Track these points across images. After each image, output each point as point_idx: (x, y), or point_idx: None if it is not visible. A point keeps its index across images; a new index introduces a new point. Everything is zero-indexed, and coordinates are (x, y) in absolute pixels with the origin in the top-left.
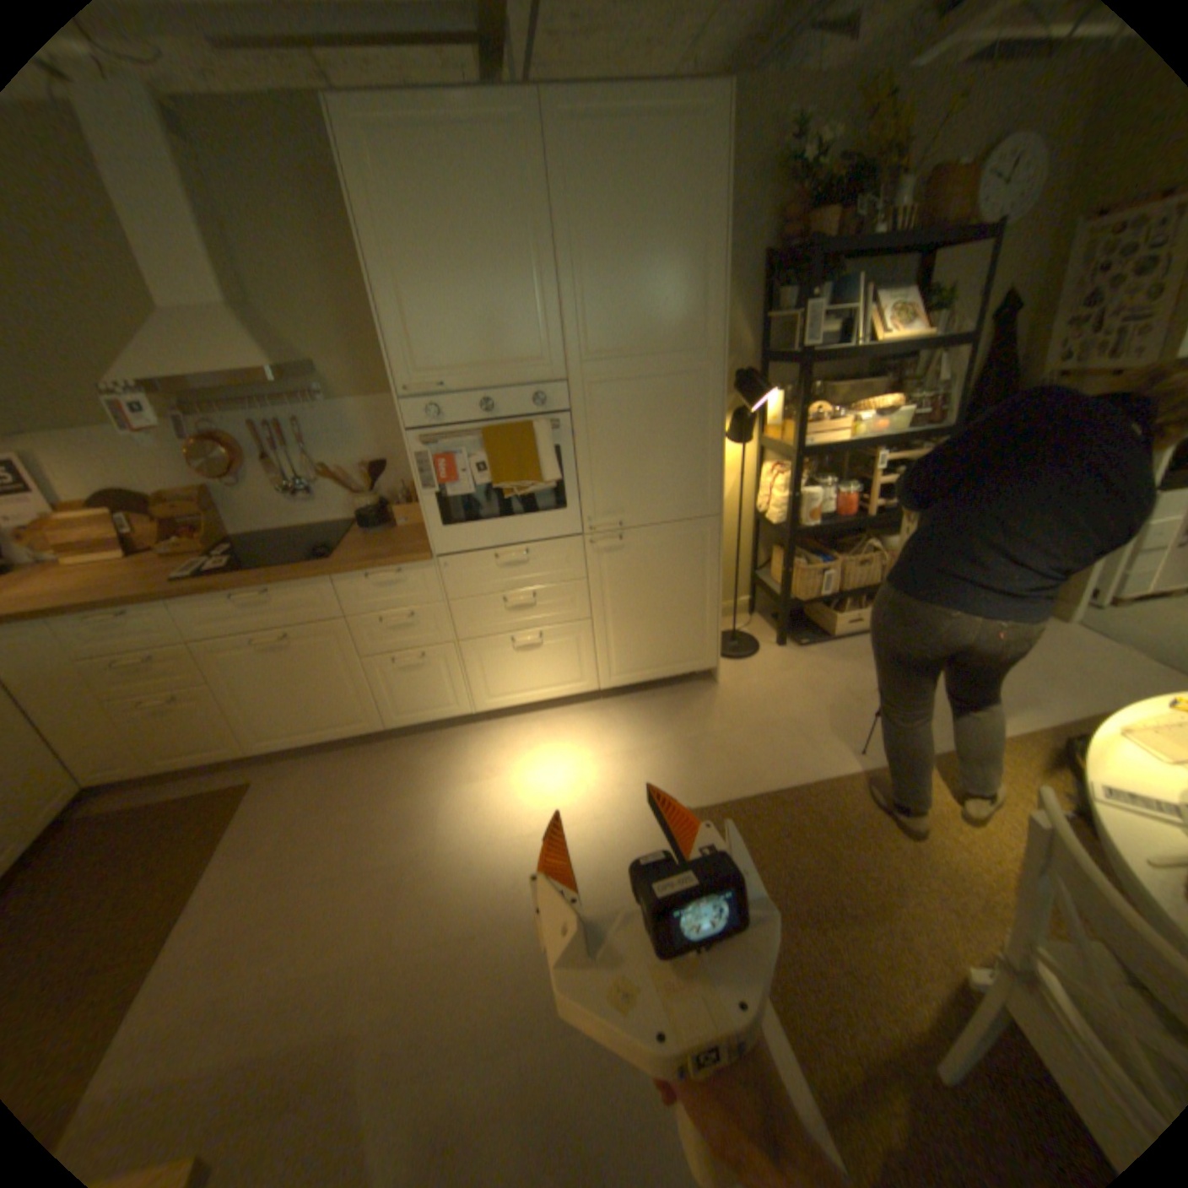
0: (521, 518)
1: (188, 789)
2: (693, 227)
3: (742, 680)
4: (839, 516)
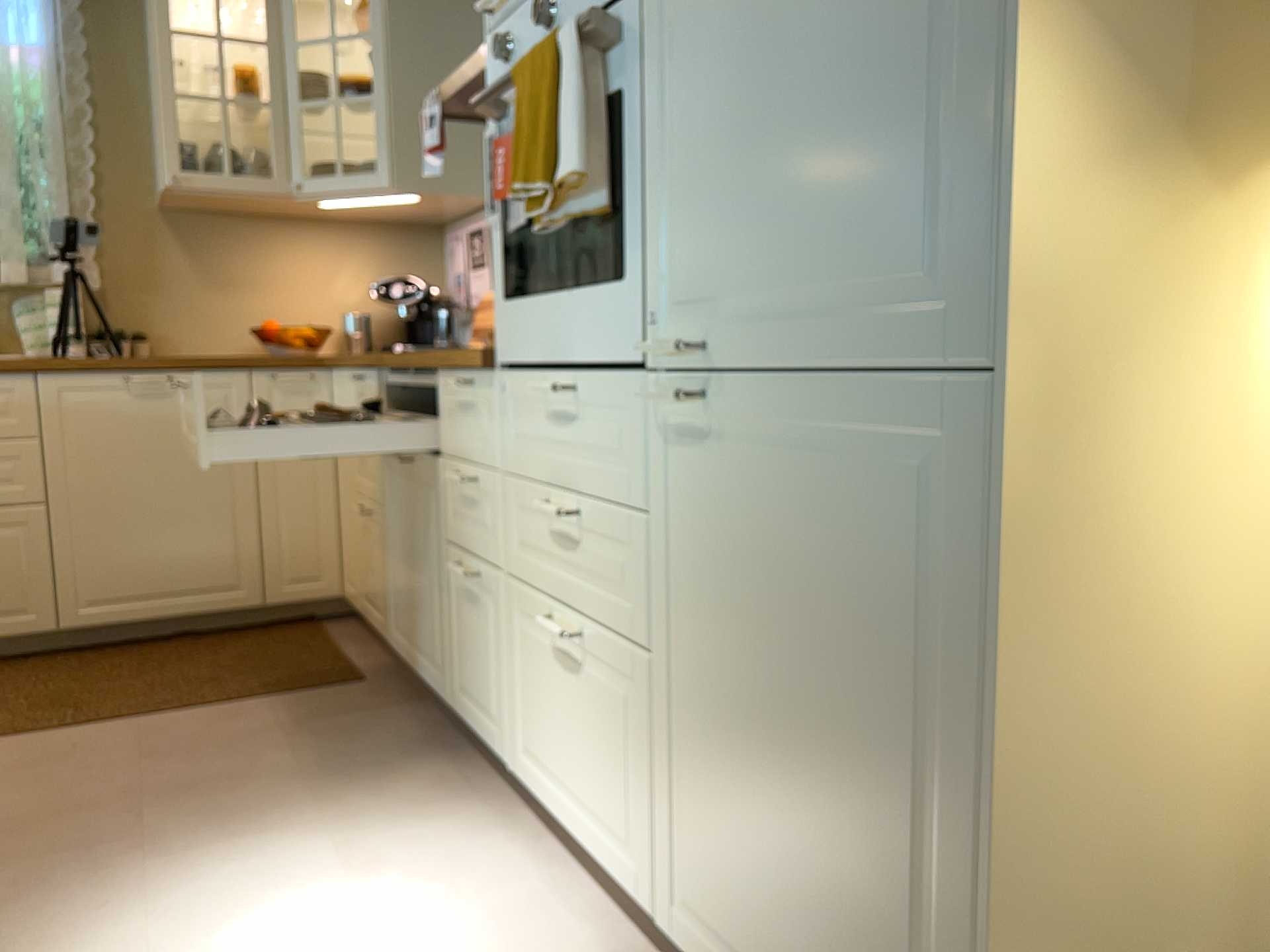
0: (578, 295)
1: (363, 653)
2: None
3: None
4: None
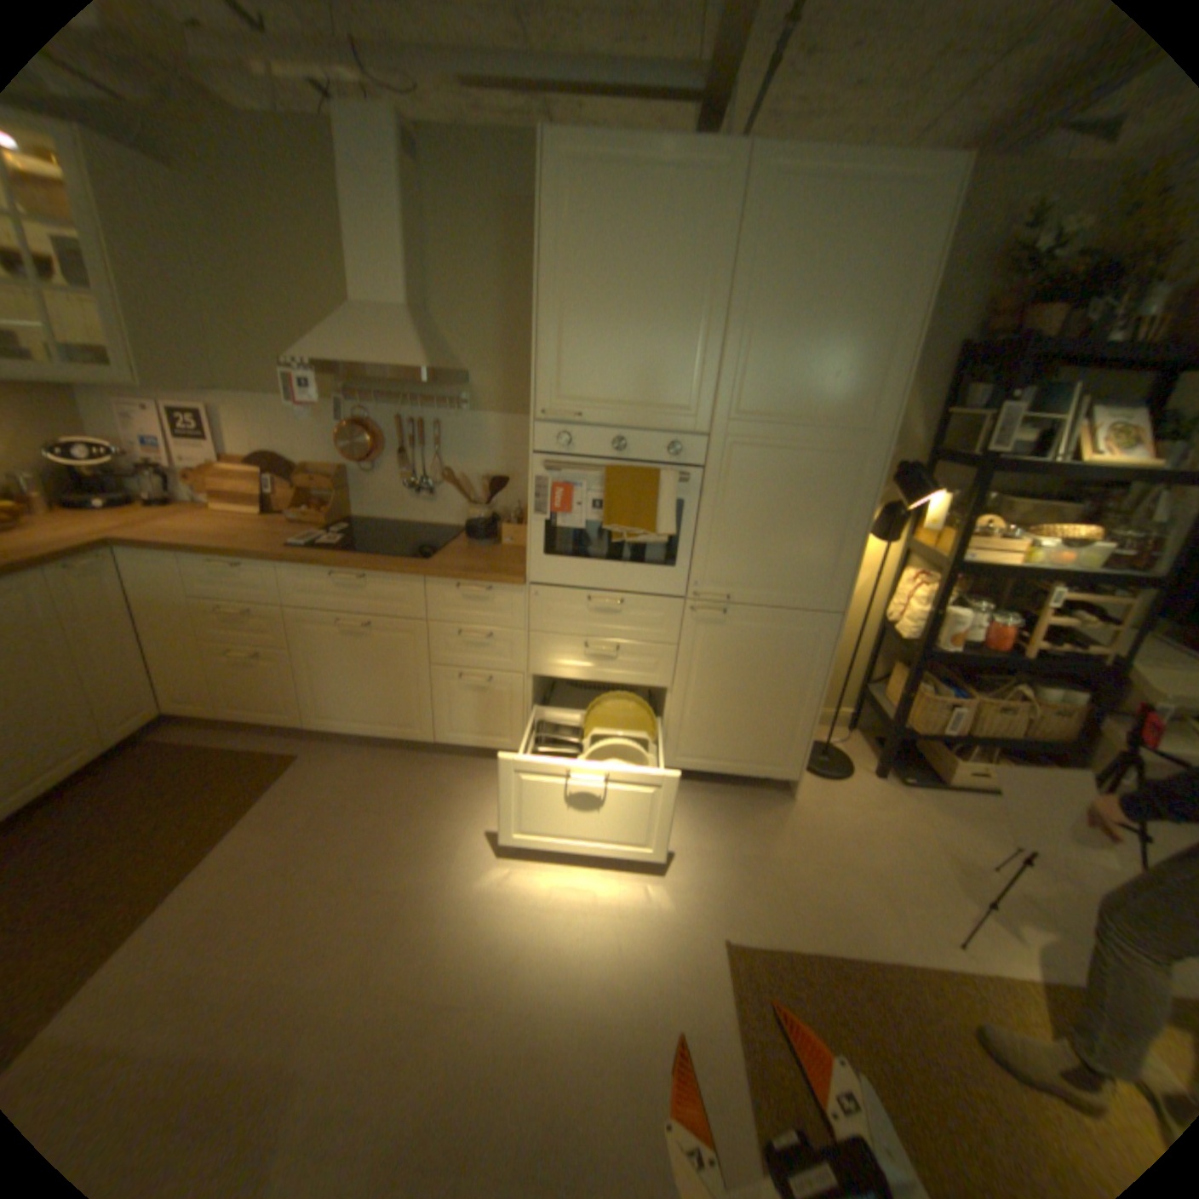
0: (624, 566)
1: (246, 745)
2: (888, 300)
3: (826, 805)
4: (988, 649)
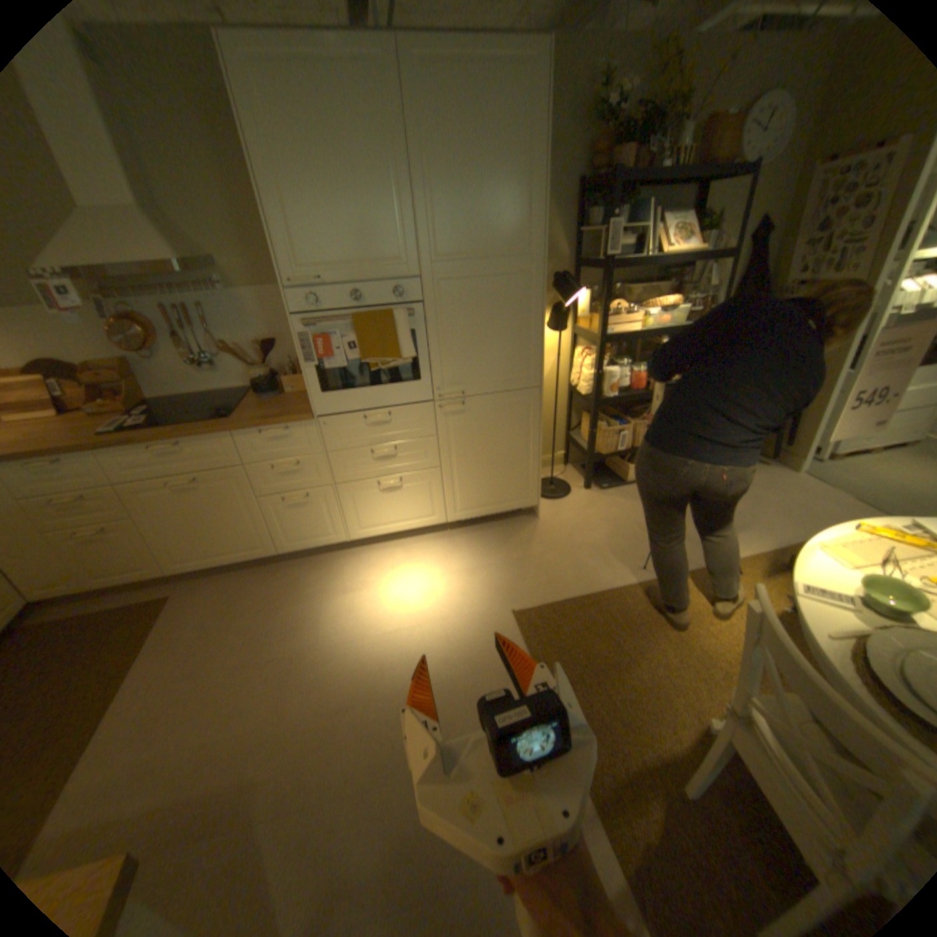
0: (384, 387)
1: (117, 602)
2: (520, 155)
3: (557, 515)
4: (632, 389)
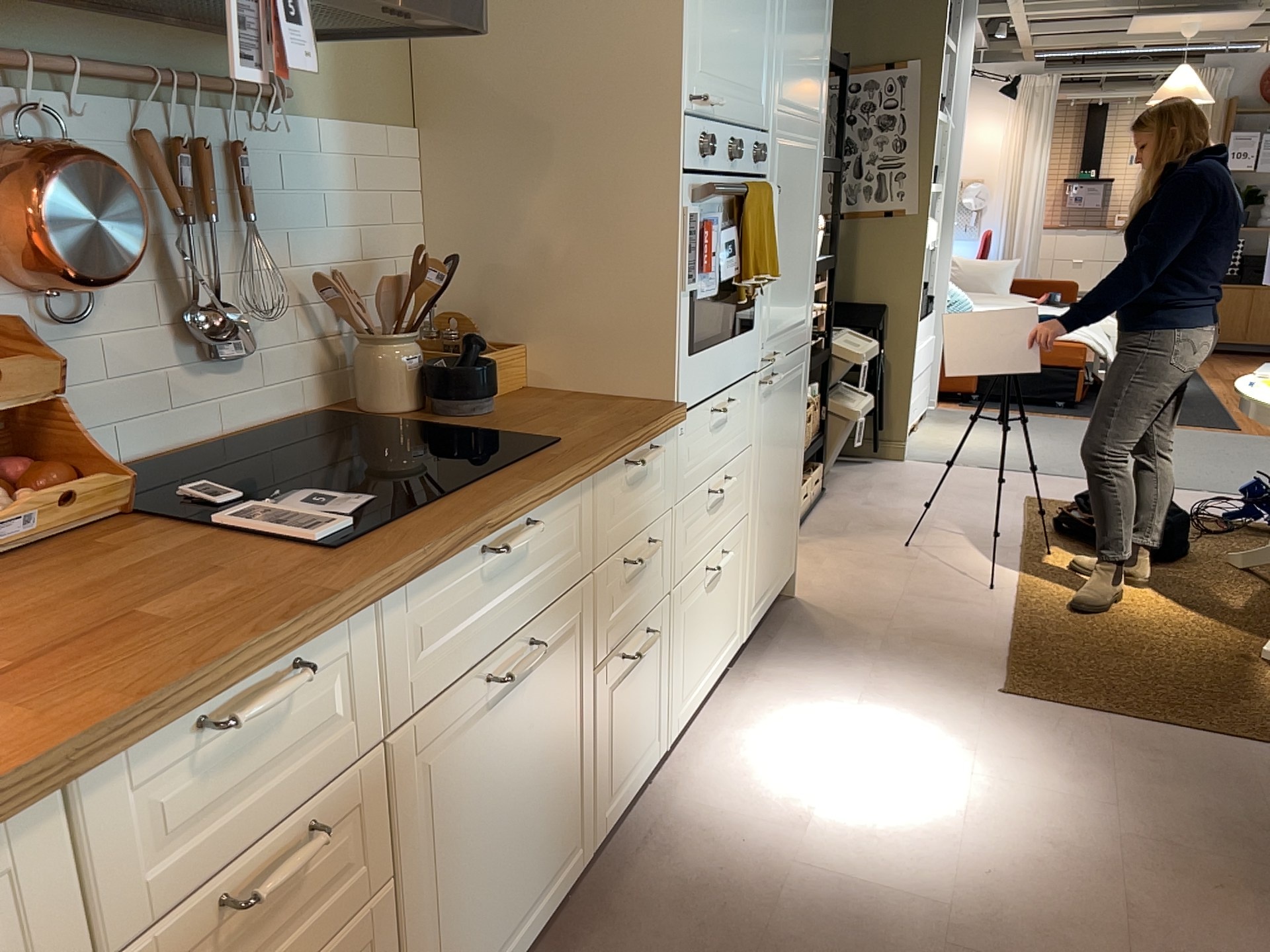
0: (733, 340)
1: None
2: None
3: (806, 583)
4: None
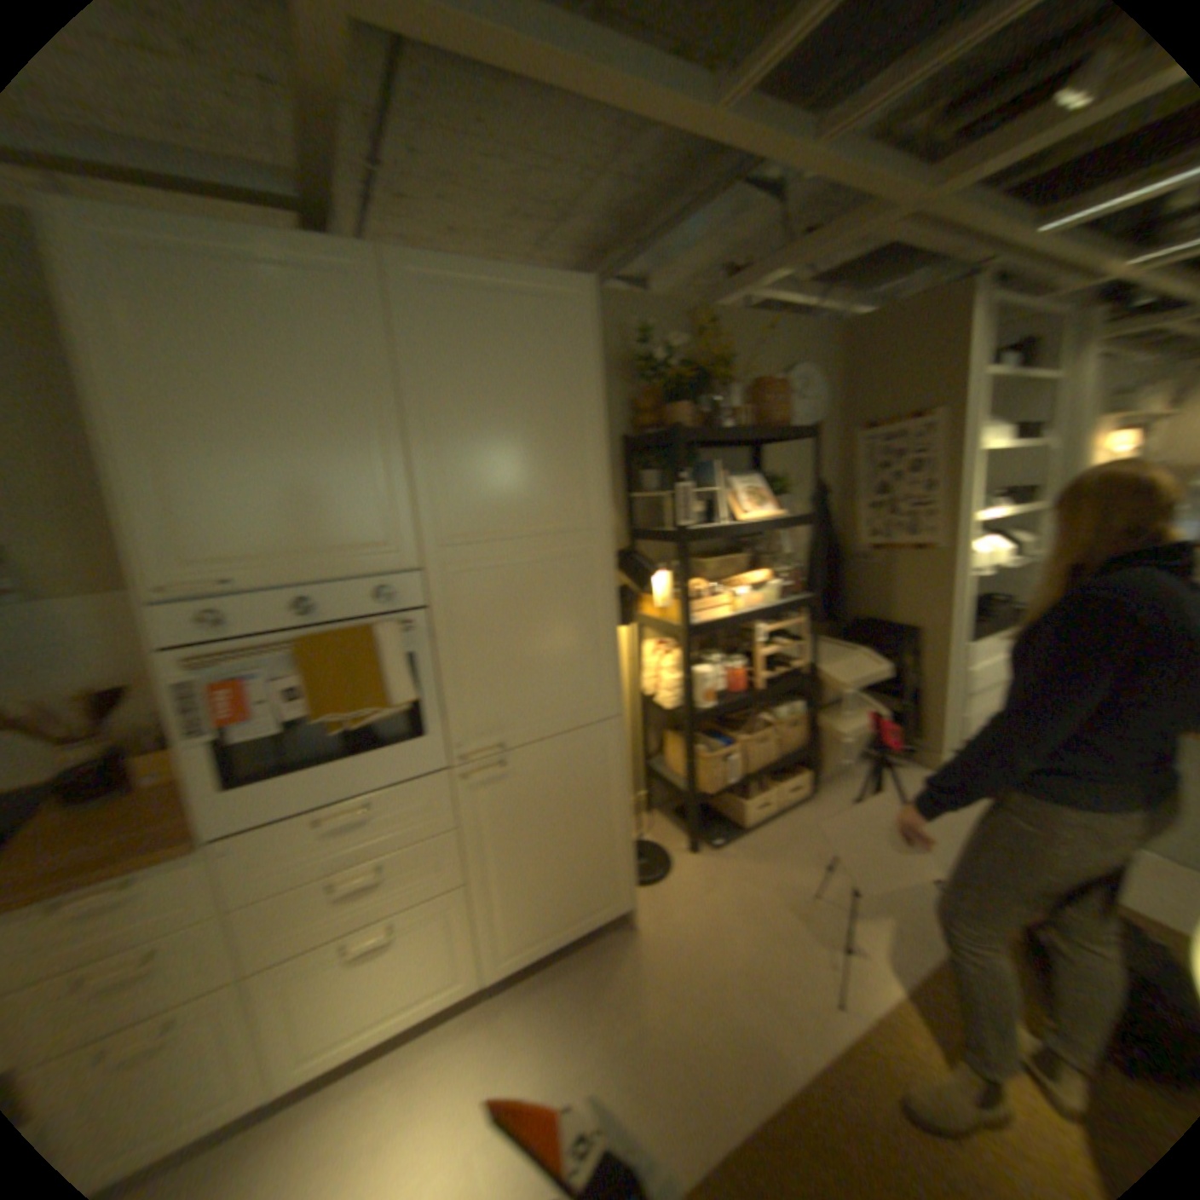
0: (351, 759)
1: None
2: (564, 404)
3: (664, 916)
4: (728, 692)
